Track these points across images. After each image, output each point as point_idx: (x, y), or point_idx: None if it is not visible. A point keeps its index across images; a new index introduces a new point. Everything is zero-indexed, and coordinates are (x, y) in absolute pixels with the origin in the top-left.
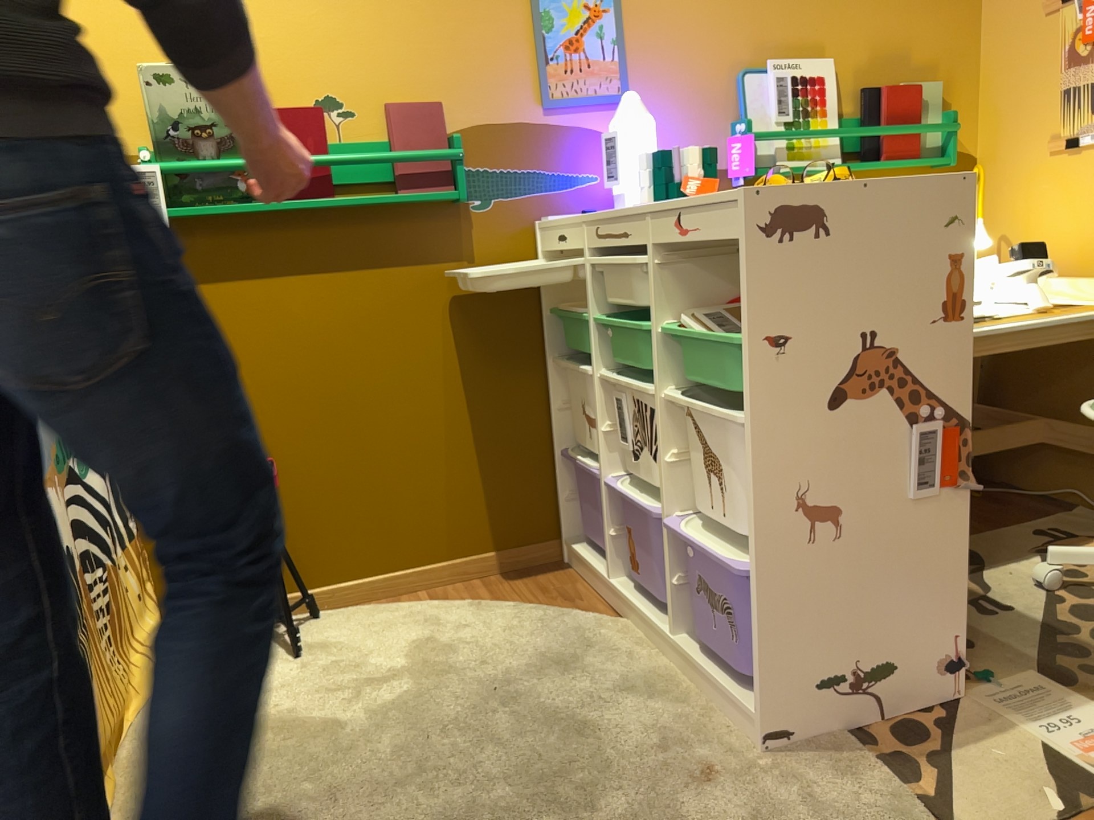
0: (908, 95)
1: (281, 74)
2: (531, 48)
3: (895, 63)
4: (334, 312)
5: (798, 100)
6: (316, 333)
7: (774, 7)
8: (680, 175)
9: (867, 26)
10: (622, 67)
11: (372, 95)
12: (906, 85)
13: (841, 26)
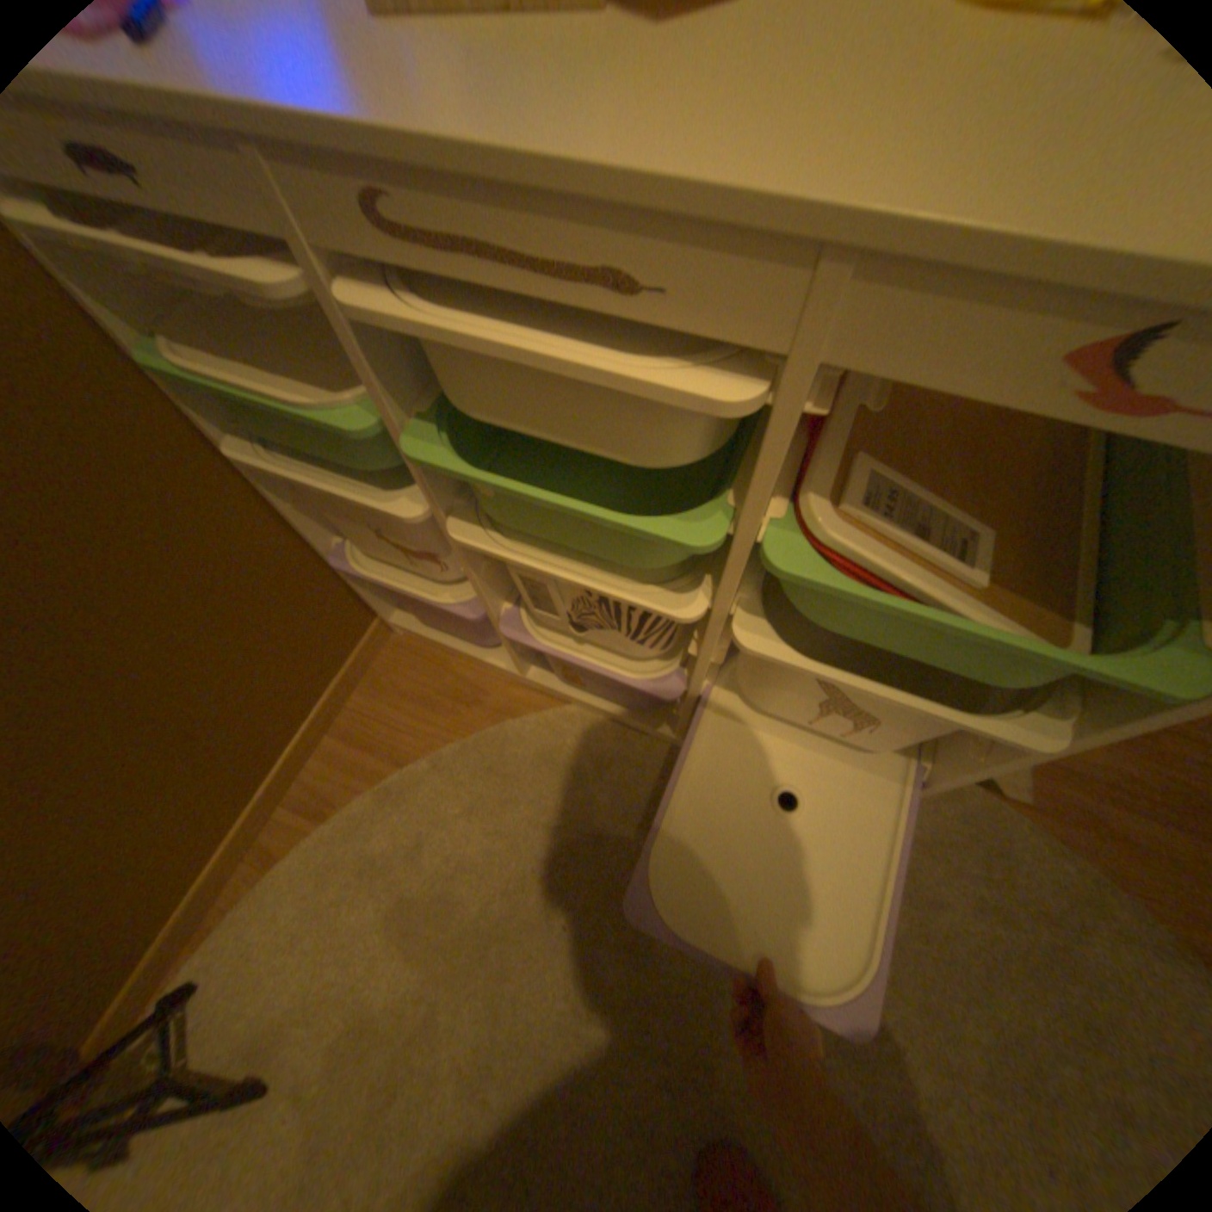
0: None
1: None
2: None
3: None
4: None
5: None
6: None
7: None
8: None
9: None
10: None
11: None
12: None
13: None
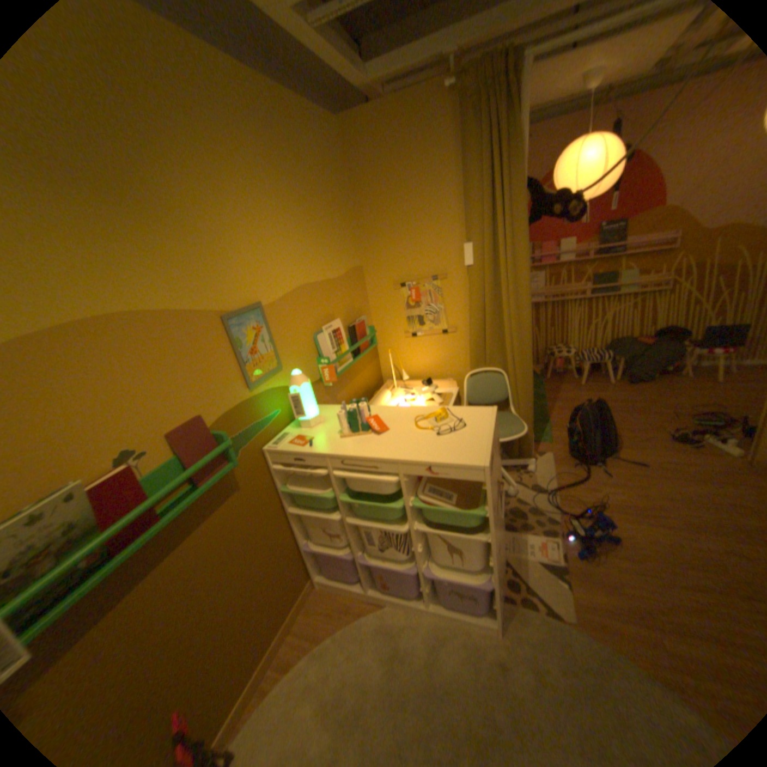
0: (362, 326)
1: (75, 458)
2: (235, 361)
3: (352, 312)
4: (173, 582)
5: (336, 341)
6: (166, 606)
7: (317, 302)
8: (358, 417)
9: (342, 301)
10: (275, 353)
11: (153, 434)
12: (359, 321)
13: (336, 303)
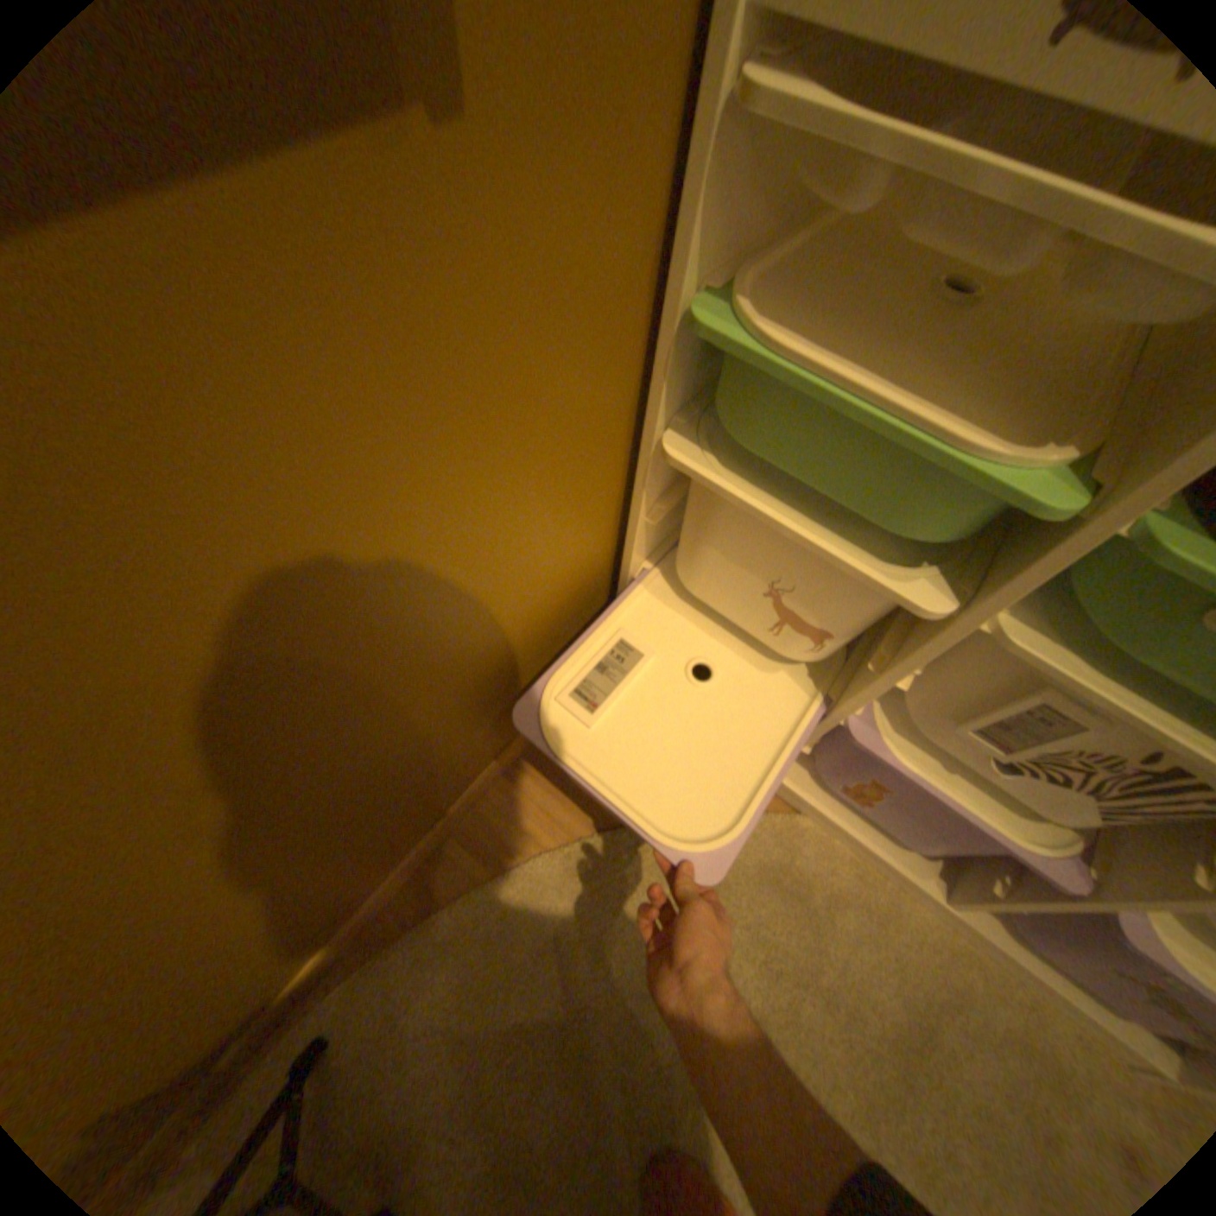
0: None
1: None
2: None
3: None
4: None
5: None
6: None
7: None
8: None
9: None
10: None
11: None
12: None
13: None
